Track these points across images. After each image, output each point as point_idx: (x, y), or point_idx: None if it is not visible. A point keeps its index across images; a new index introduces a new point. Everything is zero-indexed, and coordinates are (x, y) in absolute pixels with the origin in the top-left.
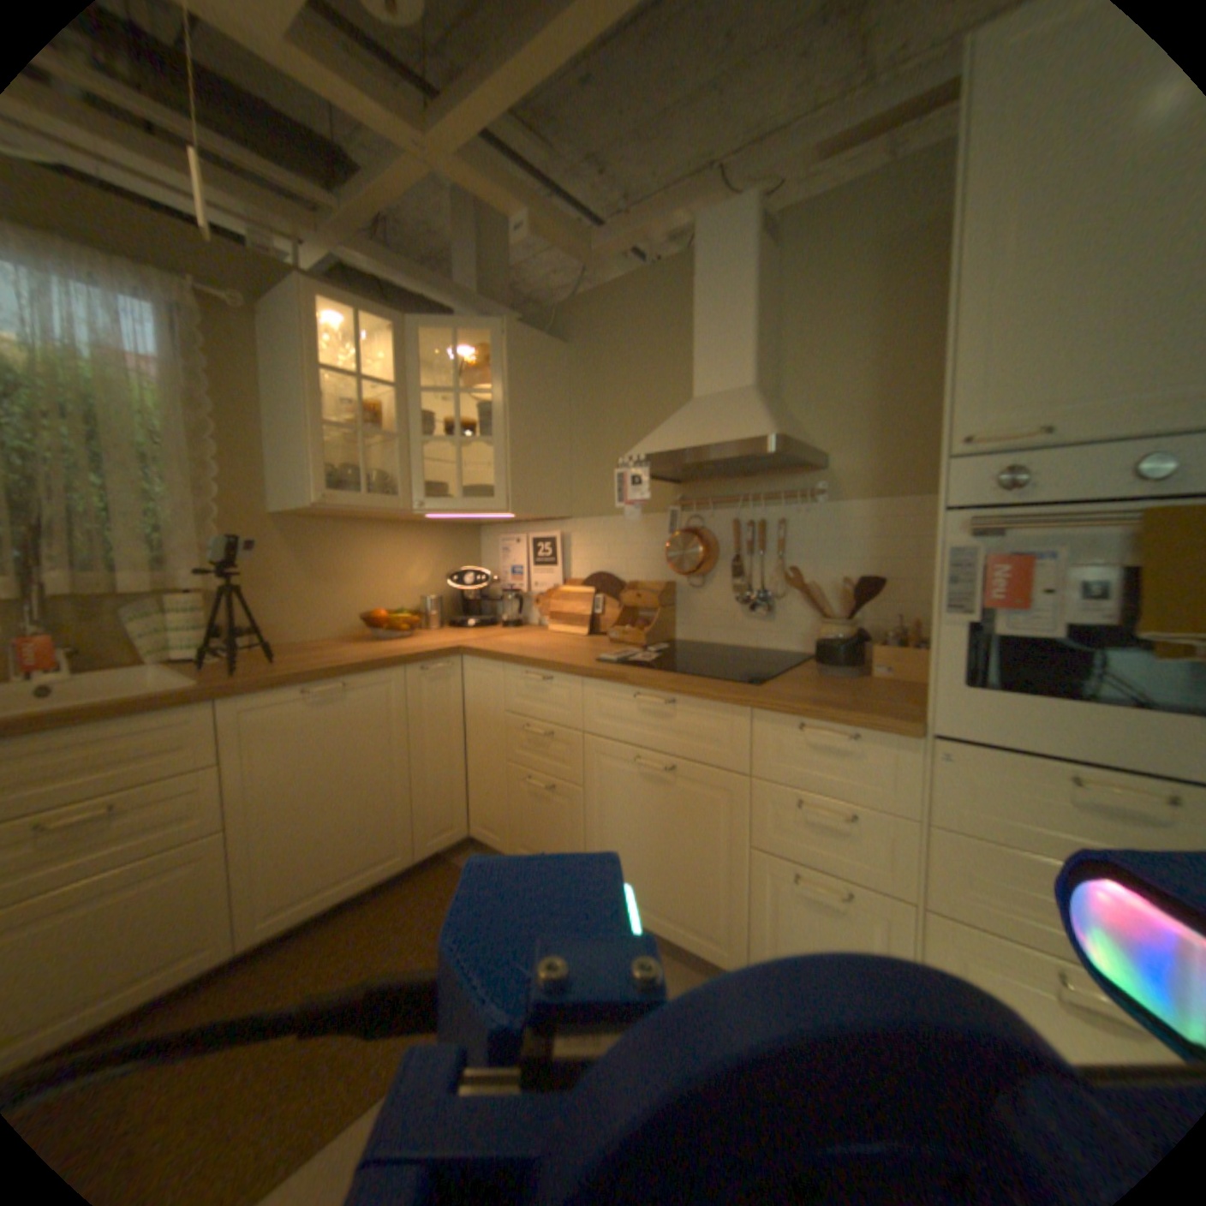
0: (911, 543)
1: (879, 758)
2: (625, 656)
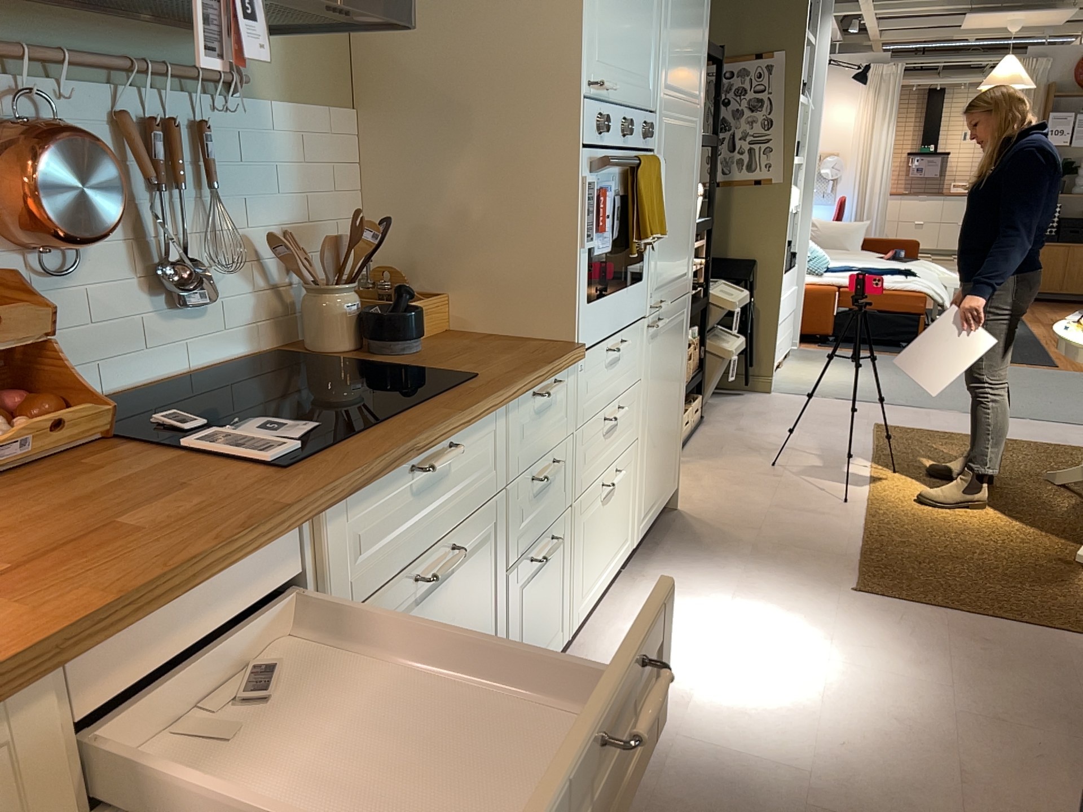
0: (332, 174)
1: (561, 393)
2: (266, 441)
